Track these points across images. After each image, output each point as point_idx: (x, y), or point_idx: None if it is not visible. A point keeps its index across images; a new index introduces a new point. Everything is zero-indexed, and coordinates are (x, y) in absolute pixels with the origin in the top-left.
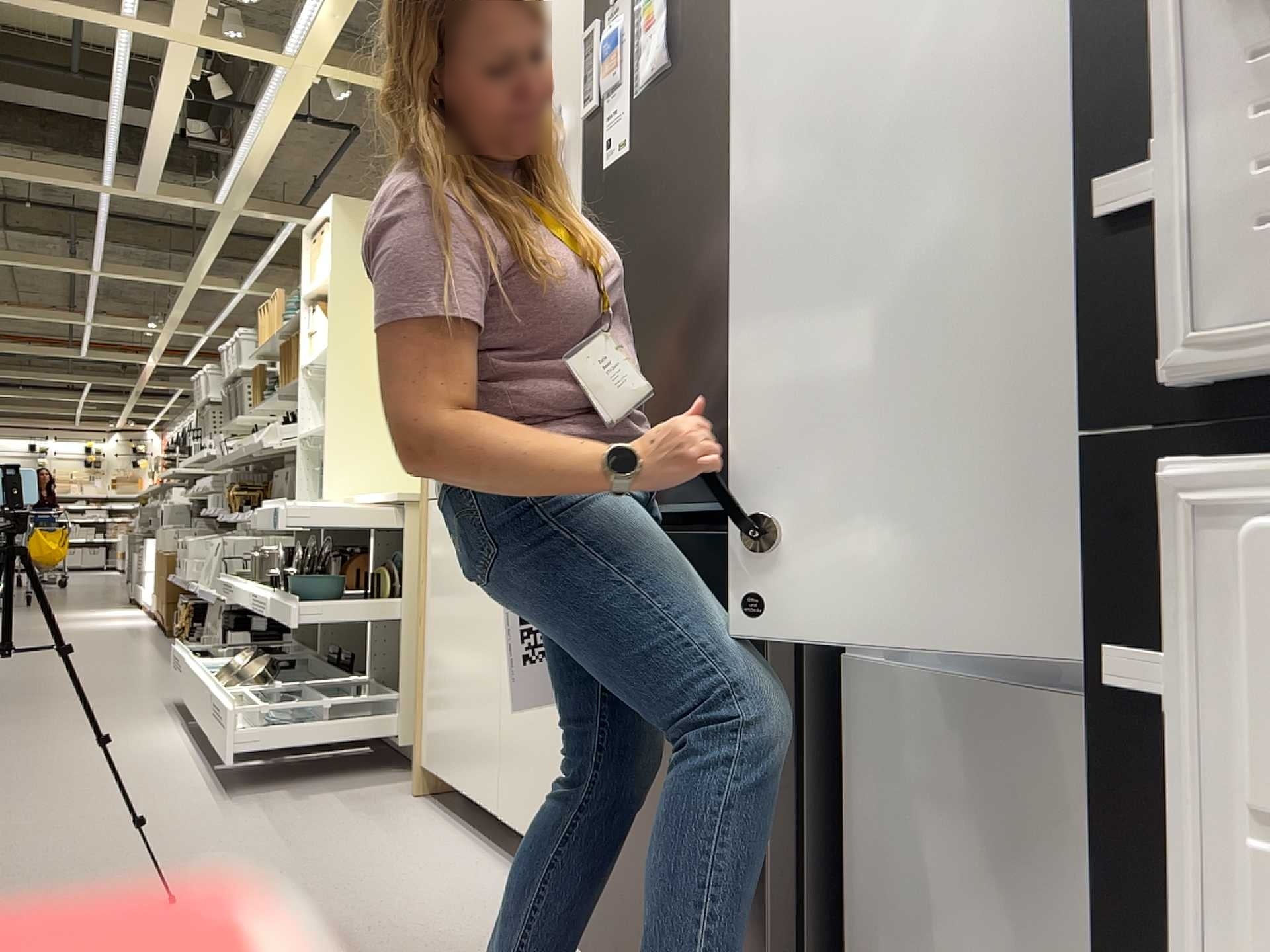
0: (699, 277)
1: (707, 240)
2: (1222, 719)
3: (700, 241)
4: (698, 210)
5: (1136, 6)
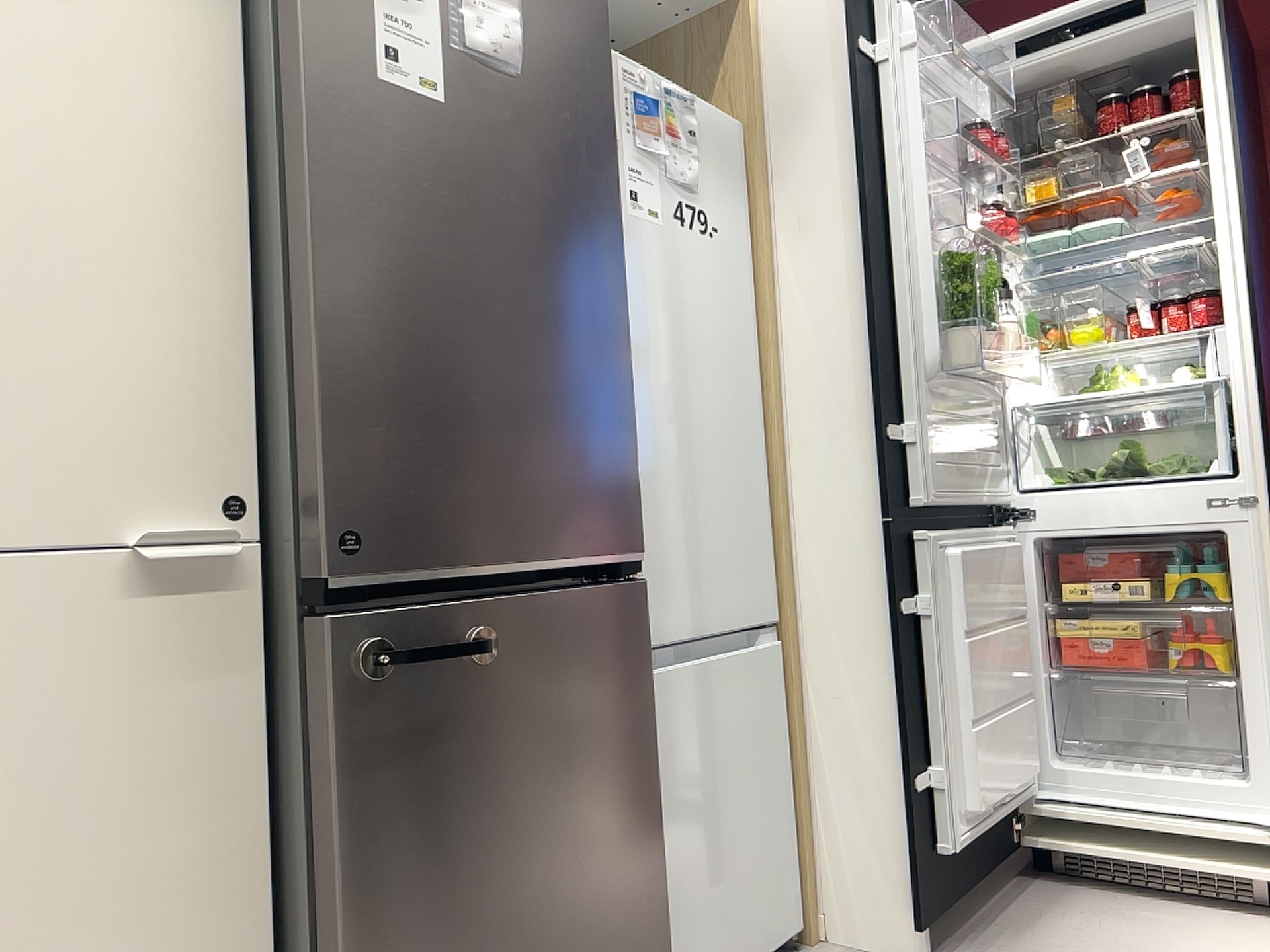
0: (563, 324)
1: (570, 292)
2: (937, 605)
3: (563, 289)
4: (558, 256)
5: (886, 362)
